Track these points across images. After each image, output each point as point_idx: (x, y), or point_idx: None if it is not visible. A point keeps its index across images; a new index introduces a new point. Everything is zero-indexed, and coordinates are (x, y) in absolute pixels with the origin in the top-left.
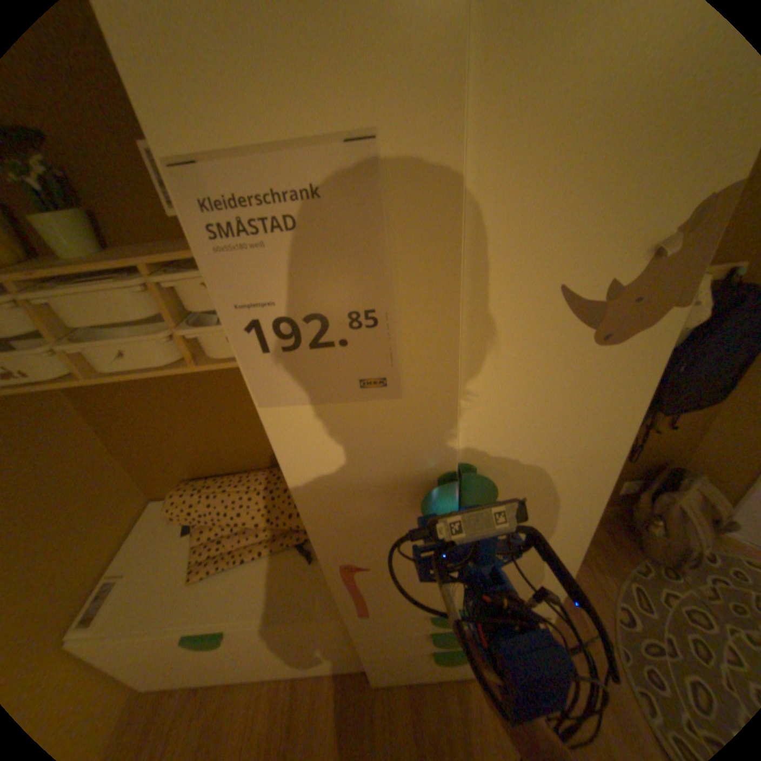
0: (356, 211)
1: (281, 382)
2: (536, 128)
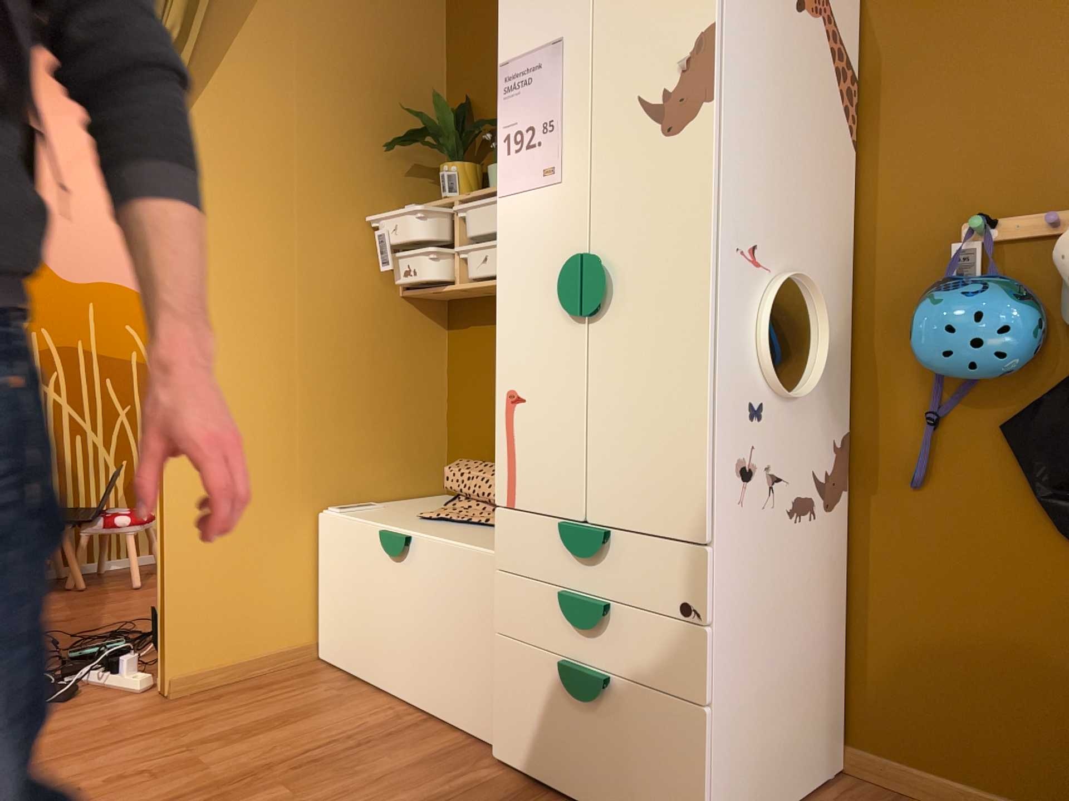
0: (551, 73)
1: (509, 177)
2: (617, 24)
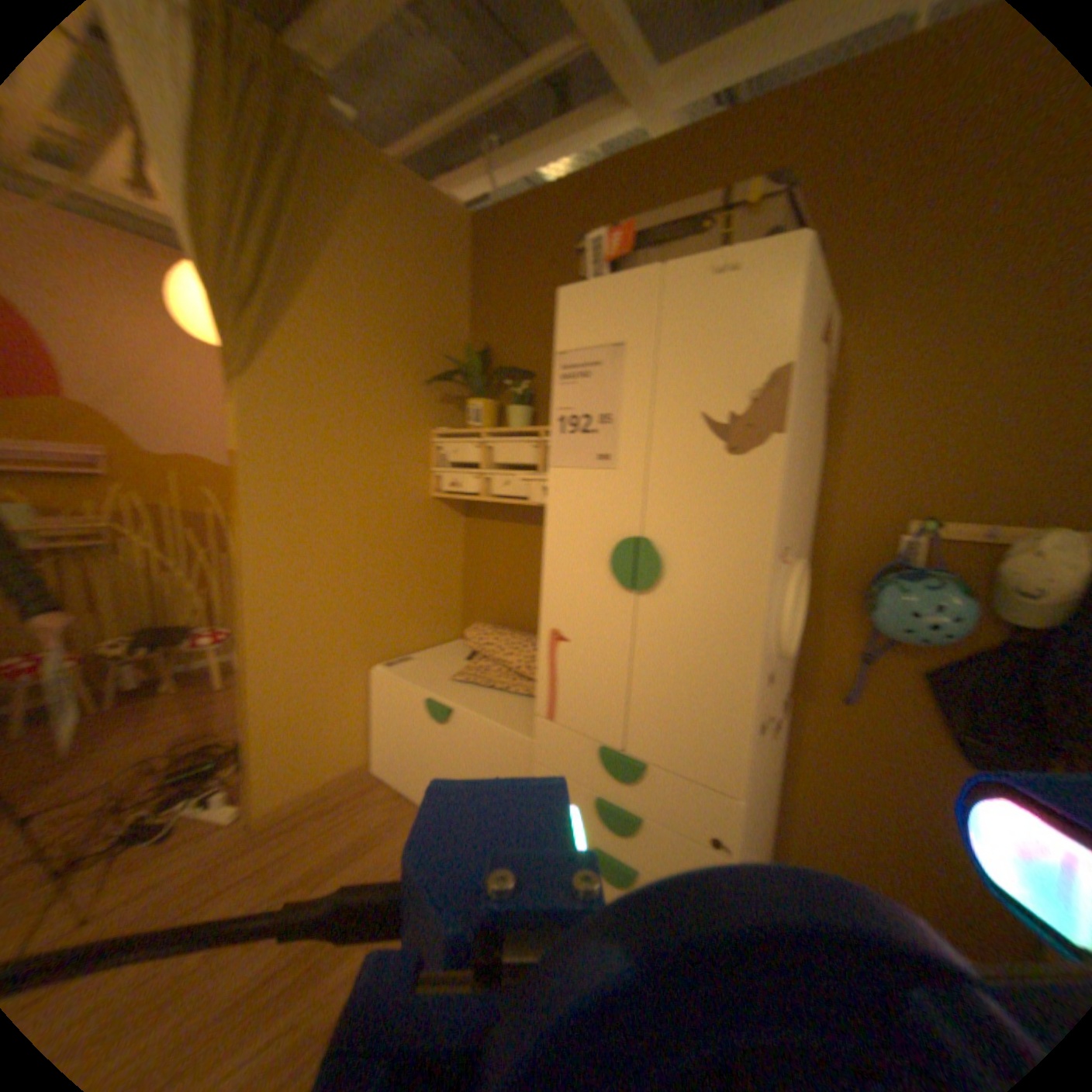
0: (609, 371)
1: (560, 454)
2: (683, 341)
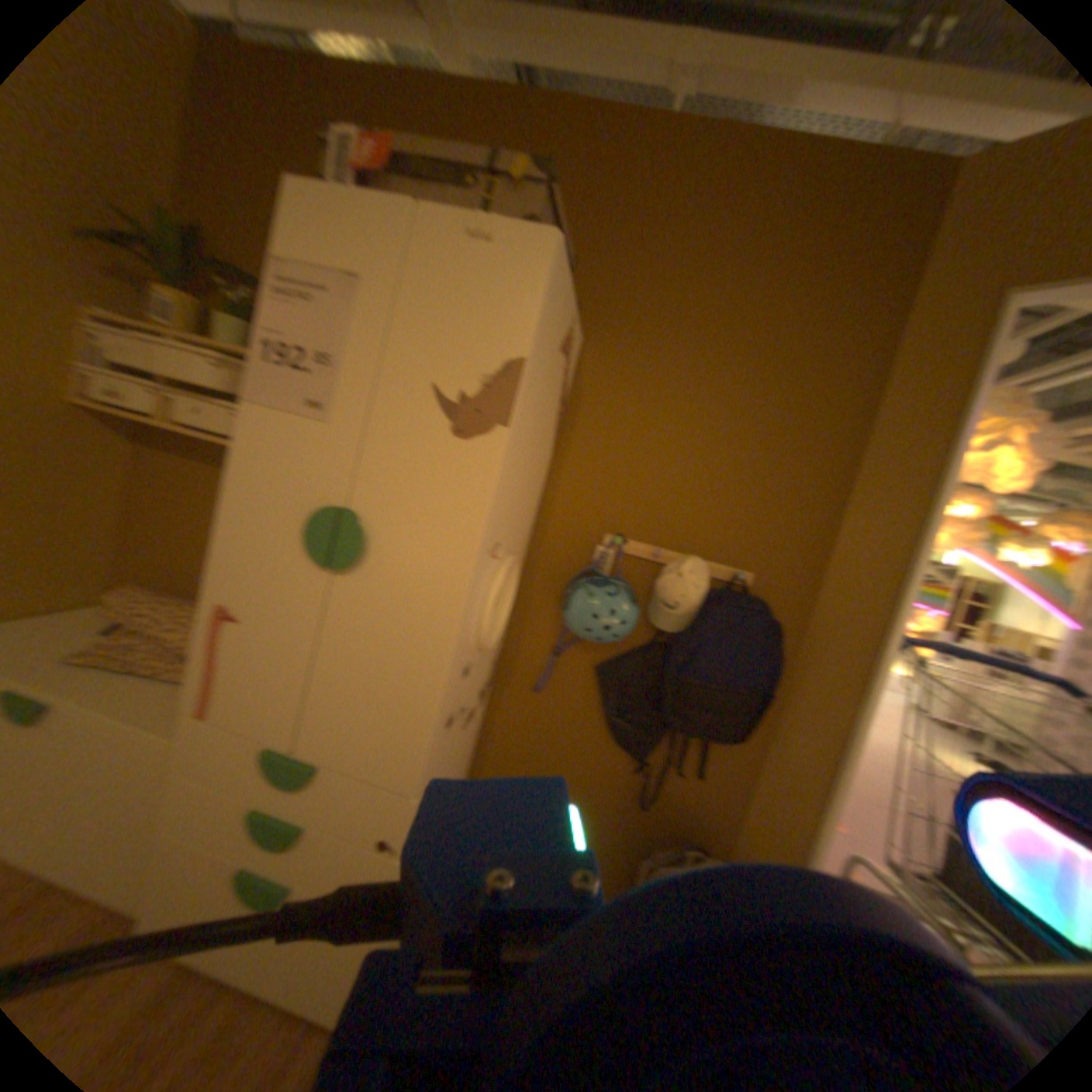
0: (335, 304)
1: (257, 387)
2: (423, 299)
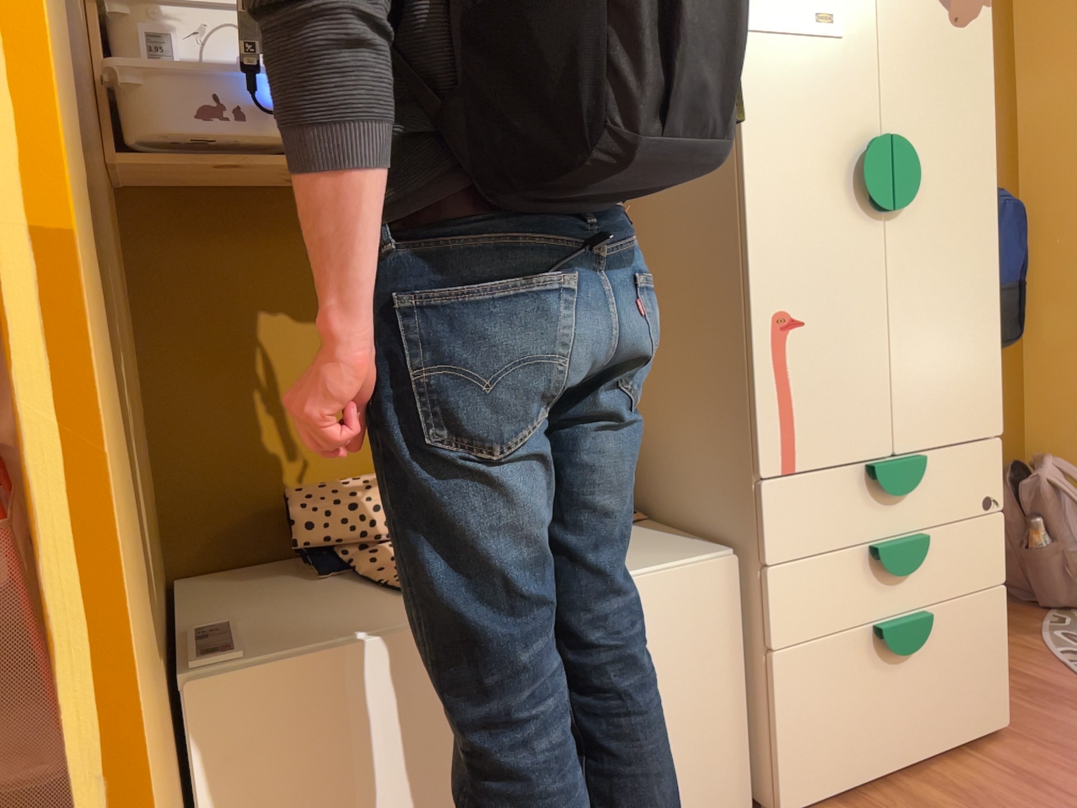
0: None
1: (762, 7)
2: None
